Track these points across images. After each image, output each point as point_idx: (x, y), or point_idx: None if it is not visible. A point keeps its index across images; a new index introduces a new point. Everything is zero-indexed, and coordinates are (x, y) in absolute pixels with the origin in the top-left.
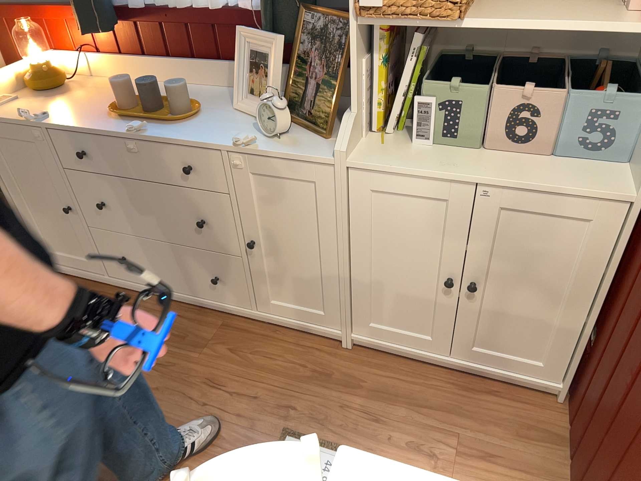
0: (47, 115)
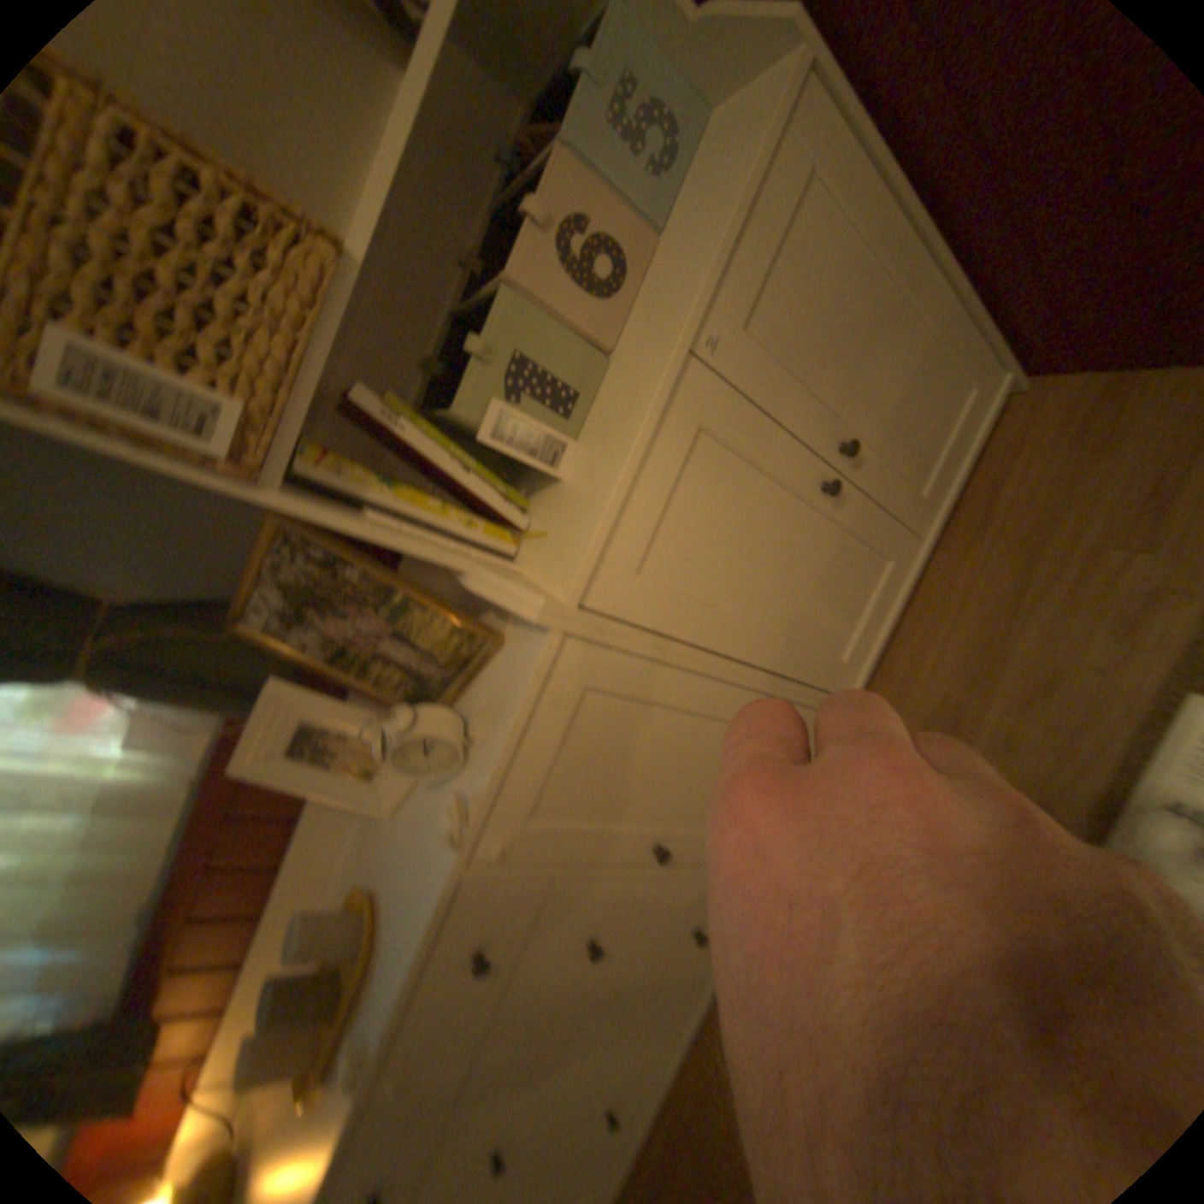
0: None
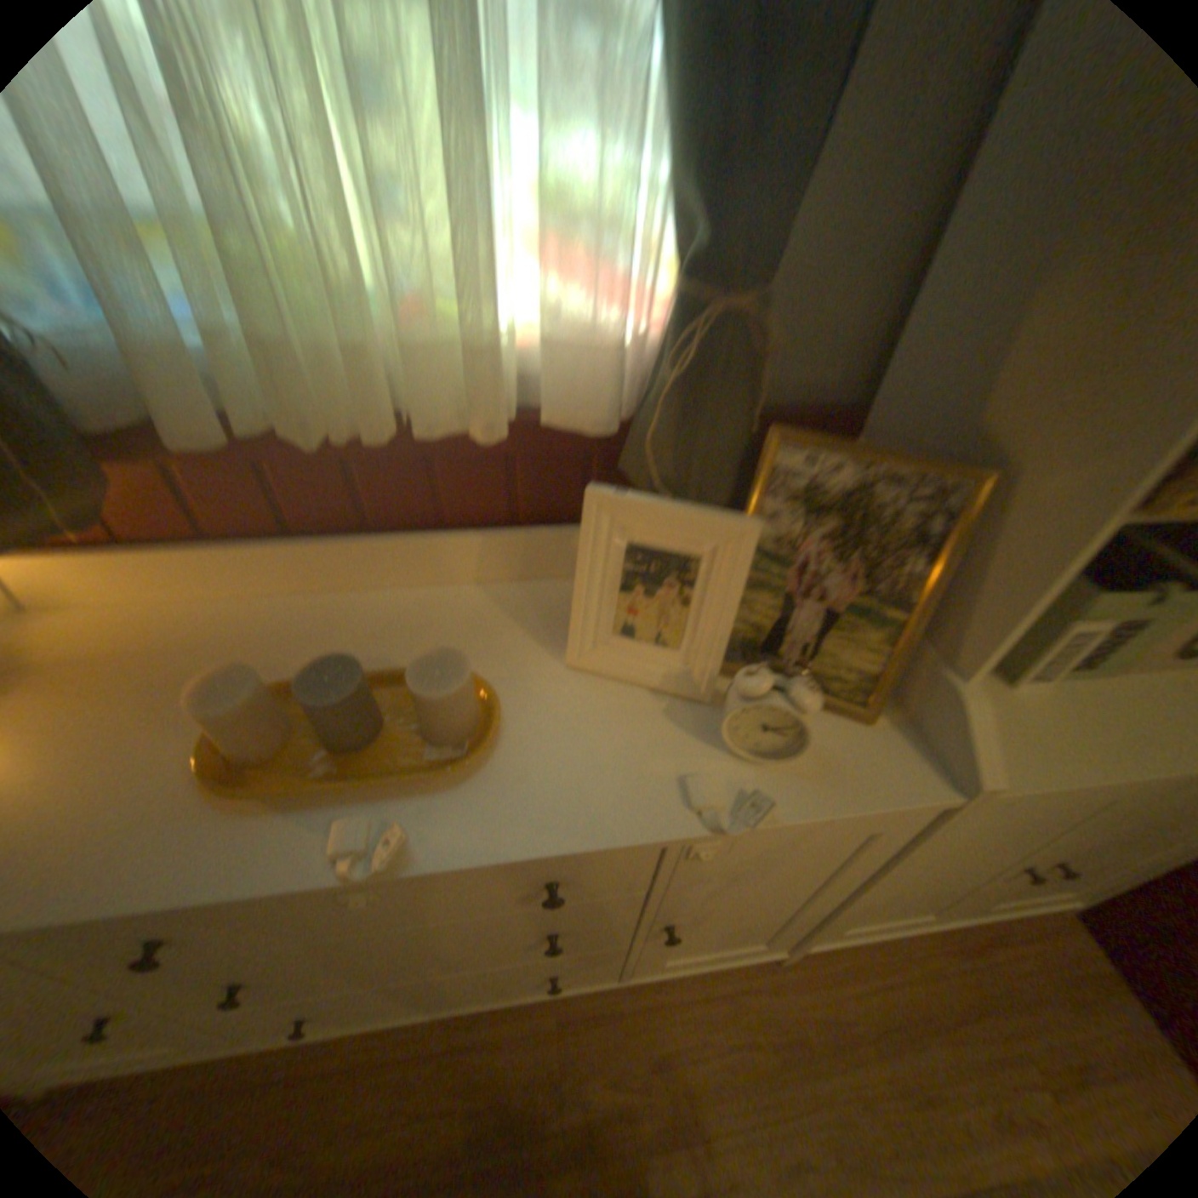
0: None
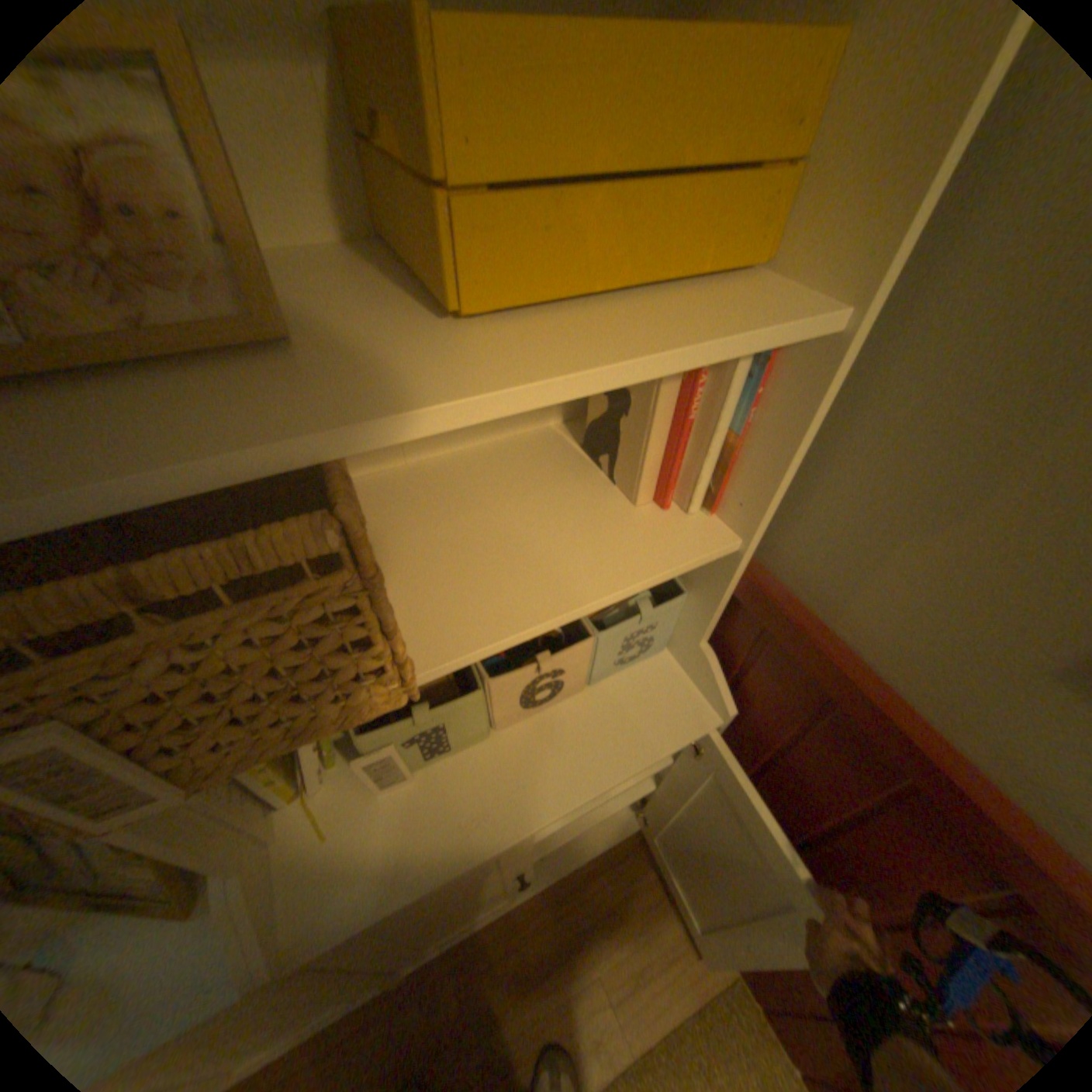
0: None
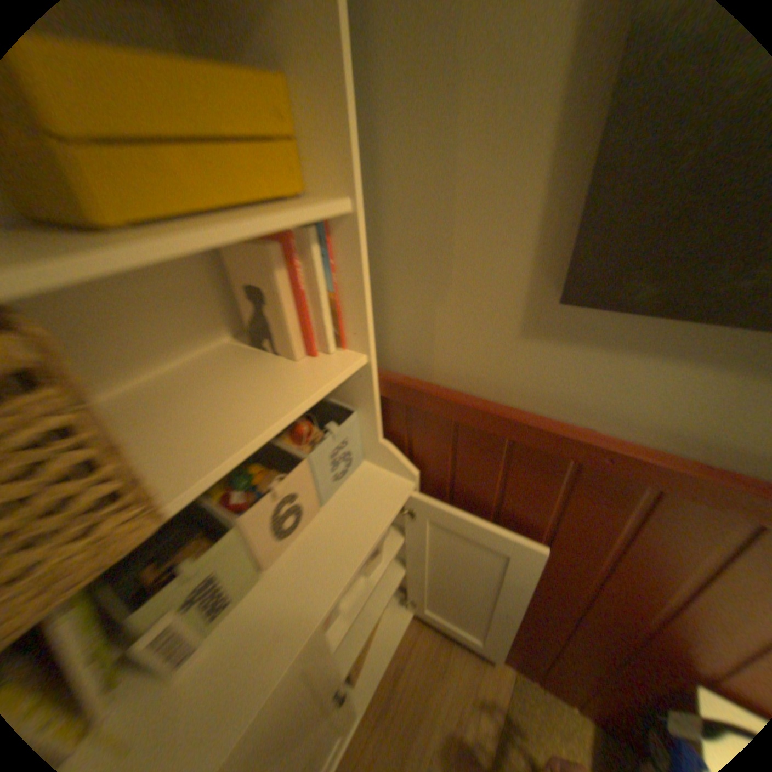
0: None
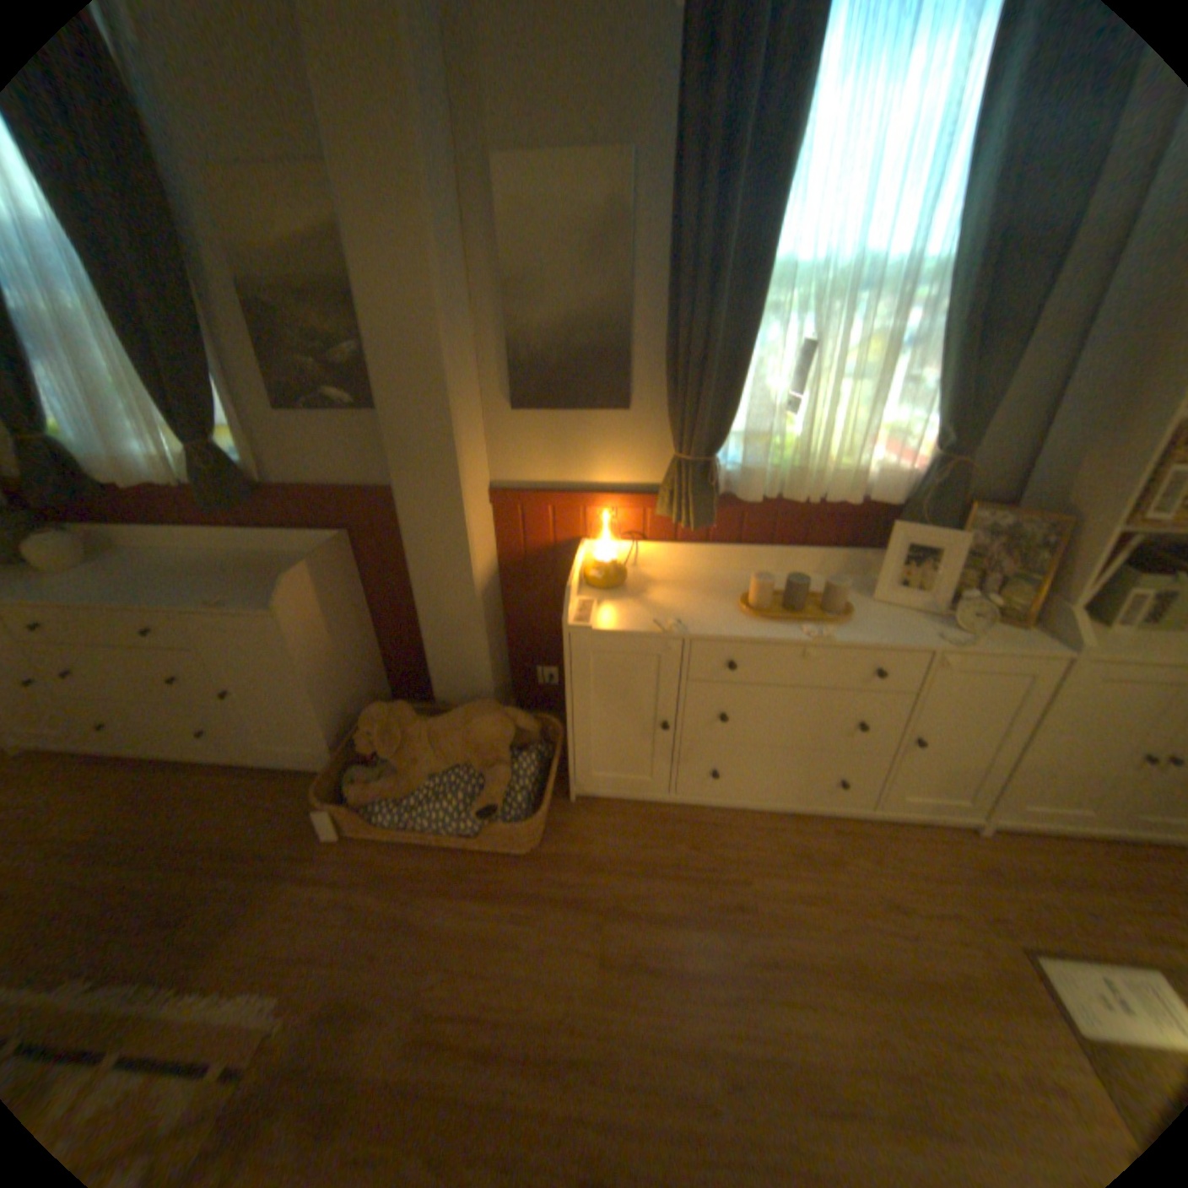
0: (672, 621)
